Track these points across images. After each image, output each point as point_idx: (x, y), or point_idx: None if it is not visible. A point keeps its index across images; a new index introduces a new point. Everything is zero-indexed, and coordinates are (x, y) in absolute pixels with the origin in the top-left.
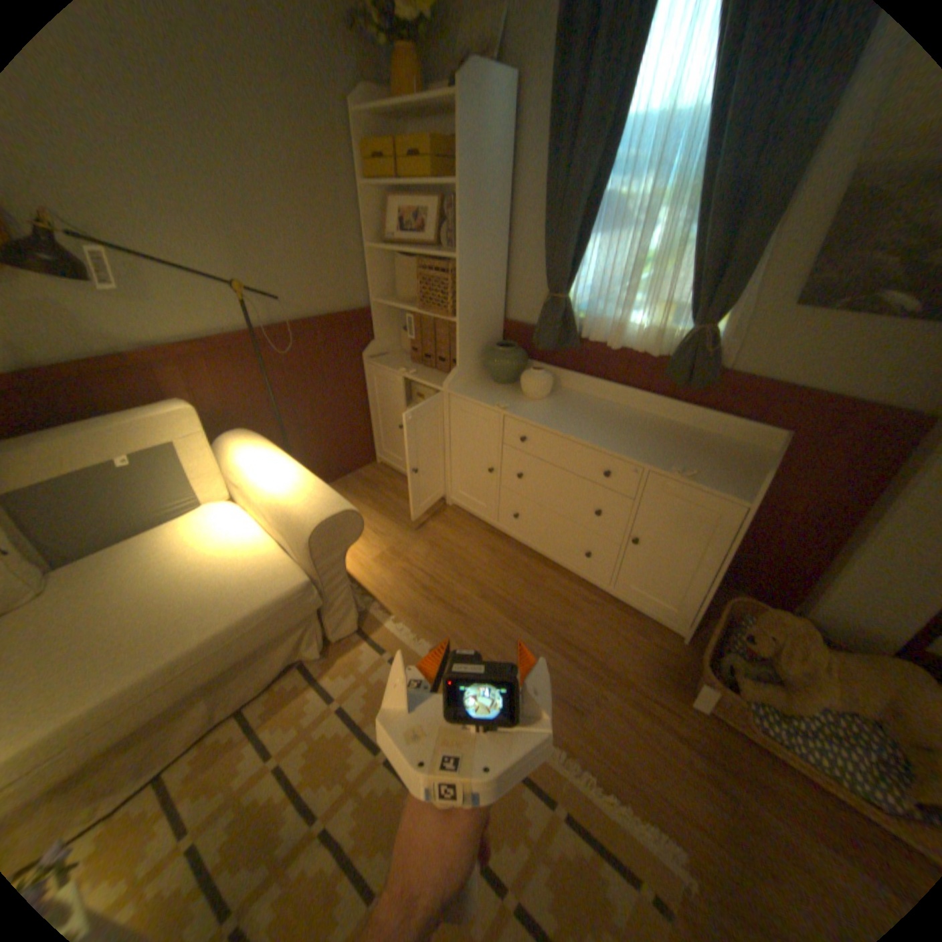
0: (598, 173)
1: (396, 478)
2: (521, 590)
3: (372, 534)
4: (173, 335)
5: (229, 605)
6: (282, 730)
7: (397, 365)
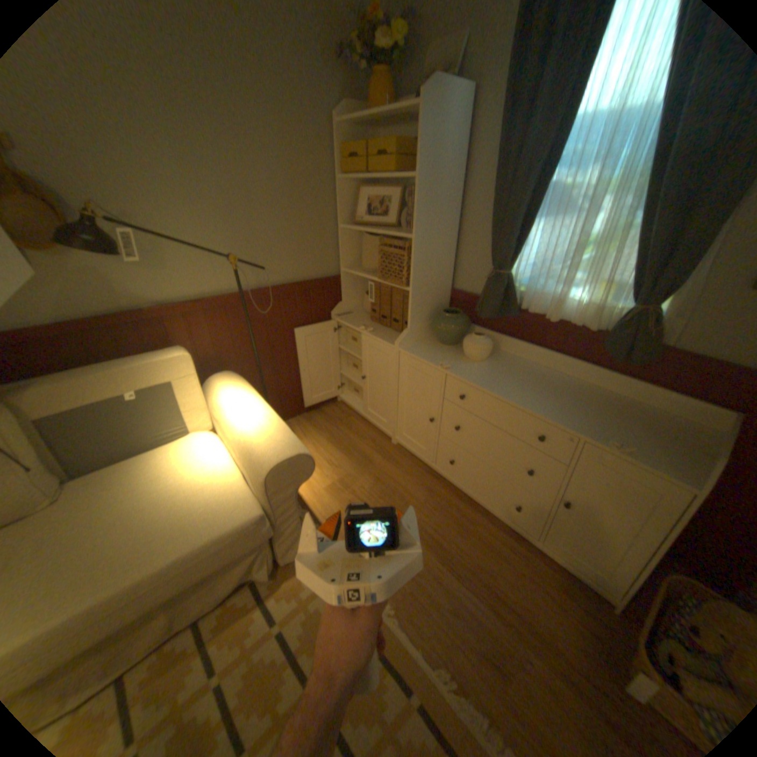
0: (544, 166)
1: (351, 416)
2: (452, 534)
3: (326, 465)
4: (182, 296)
5: (193, 533)
6: (228, 649)
7: (358, 323)
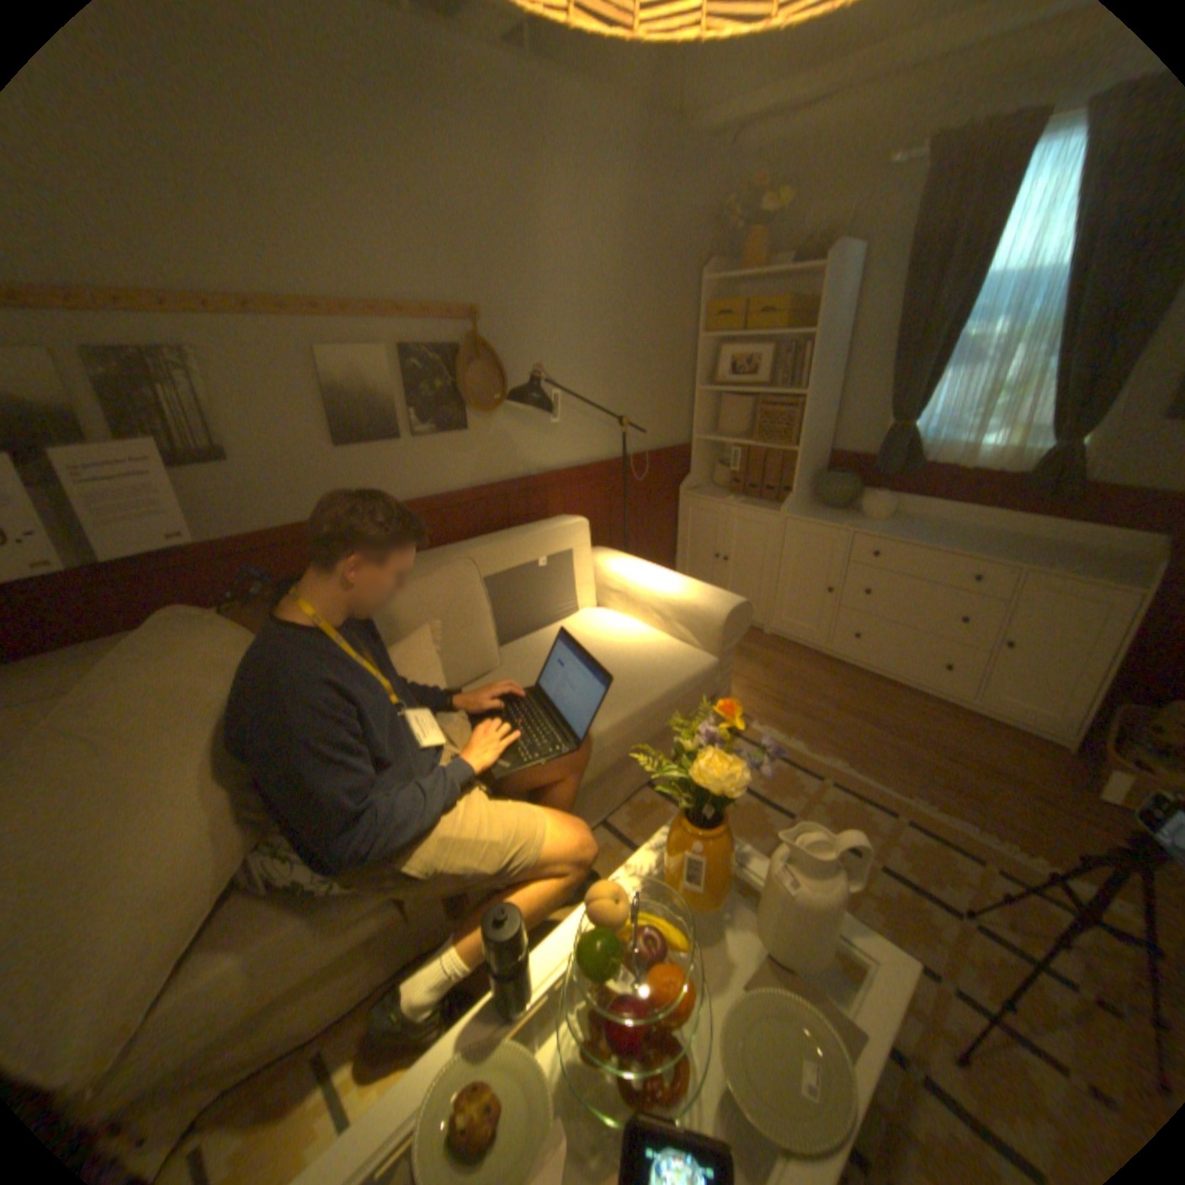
0: (951, 321)
1: None
2: (875, 706)
3: None
4: (562, 465)
5: (668, 672)
6: None
7: (717, 497)
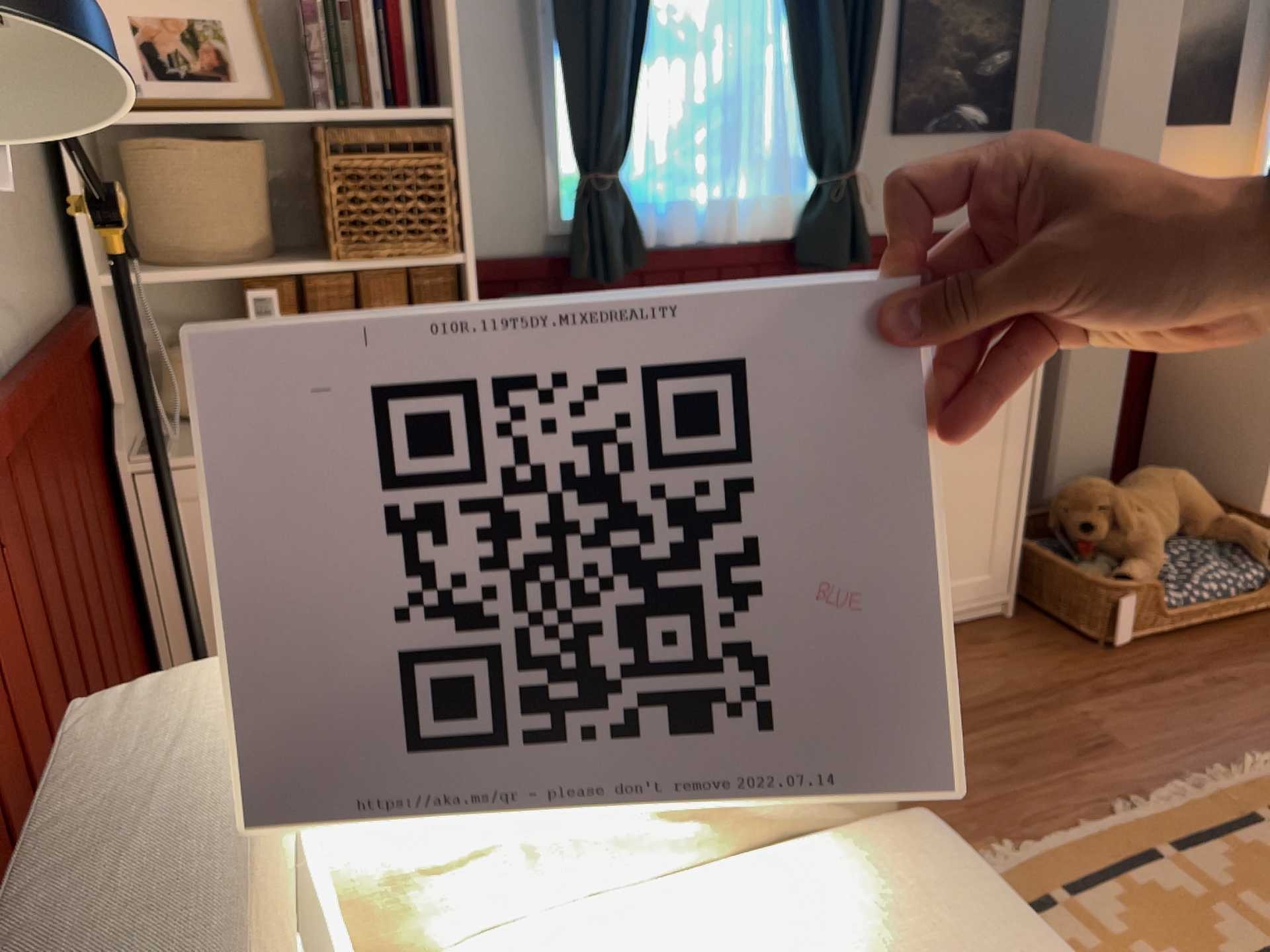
0: None
1: None
2: None
3: None
4: None
5: (1000, 947)
6: None
7: None
